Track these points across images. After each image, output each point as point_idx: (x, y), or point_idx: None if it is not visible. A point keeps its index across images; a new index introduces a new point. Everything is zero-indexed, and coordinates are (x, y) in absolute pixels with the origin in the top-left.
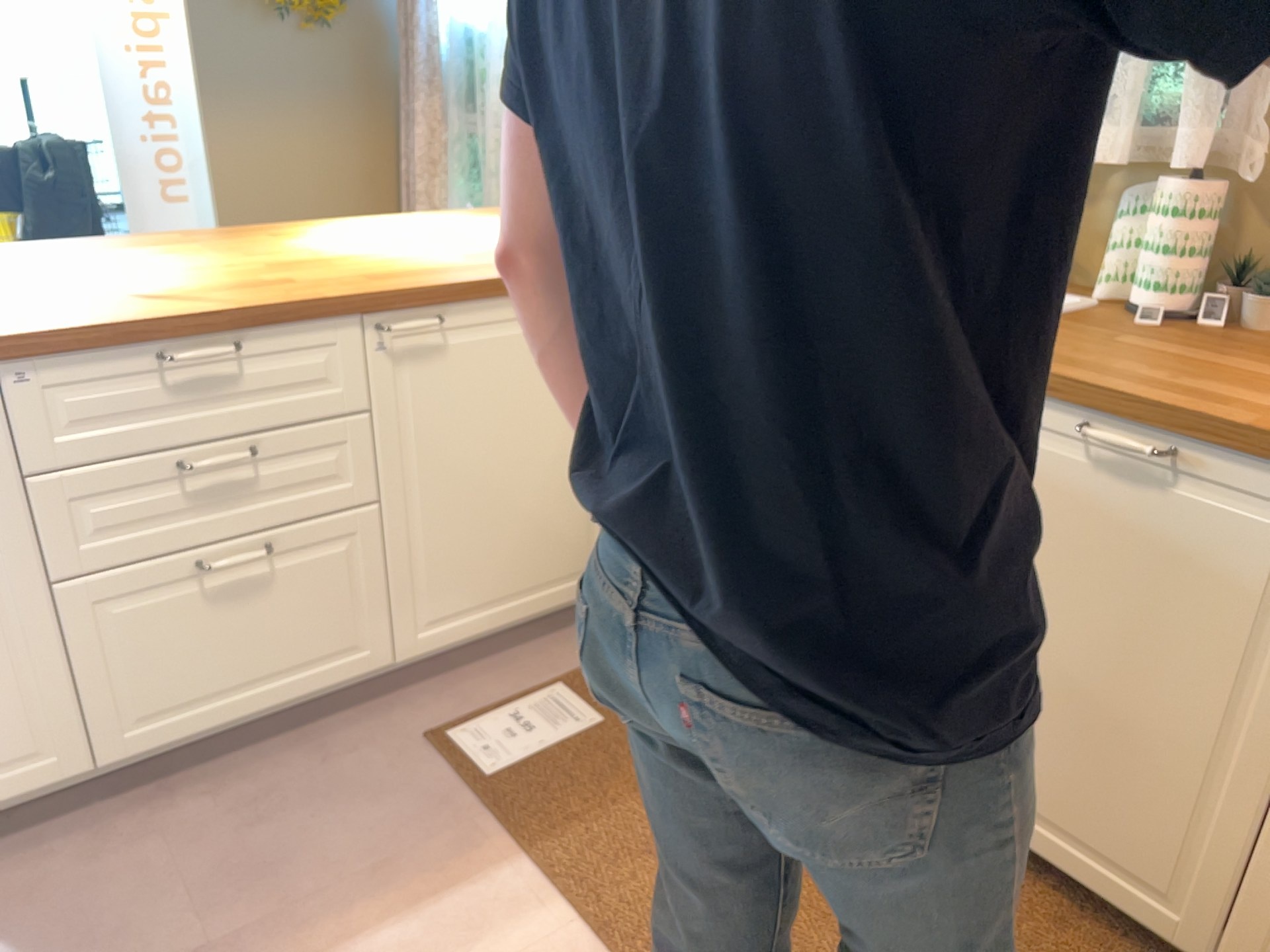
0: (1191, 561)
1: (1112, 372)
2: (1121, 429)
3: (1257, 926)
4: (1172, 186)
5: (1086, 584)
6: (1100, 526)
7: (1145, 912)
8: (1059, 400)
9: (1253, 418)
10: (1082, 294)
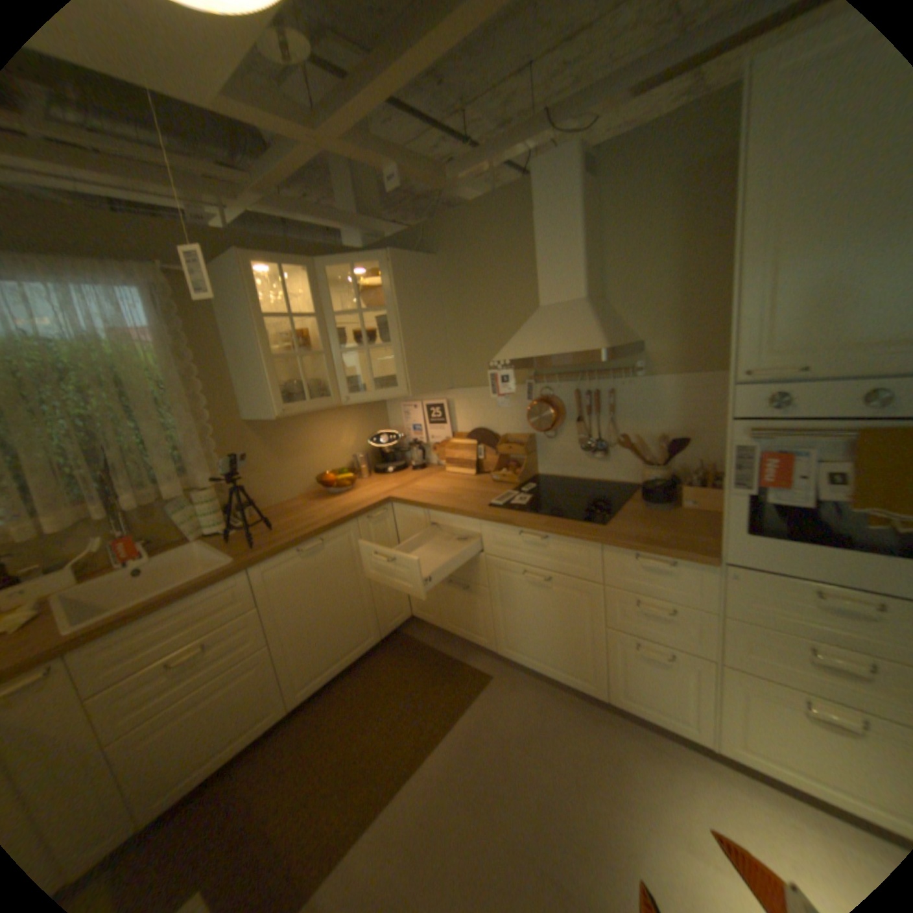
0: (334, 560)
1: (281, 537)
2: (305, 545)
3: (381, 619)
4: (202, 494)
5: (315, 590)
6: (311, 572)
7: (365, 647)
8: (287, 550)
9: (325, 522)
10: (174, 546)
